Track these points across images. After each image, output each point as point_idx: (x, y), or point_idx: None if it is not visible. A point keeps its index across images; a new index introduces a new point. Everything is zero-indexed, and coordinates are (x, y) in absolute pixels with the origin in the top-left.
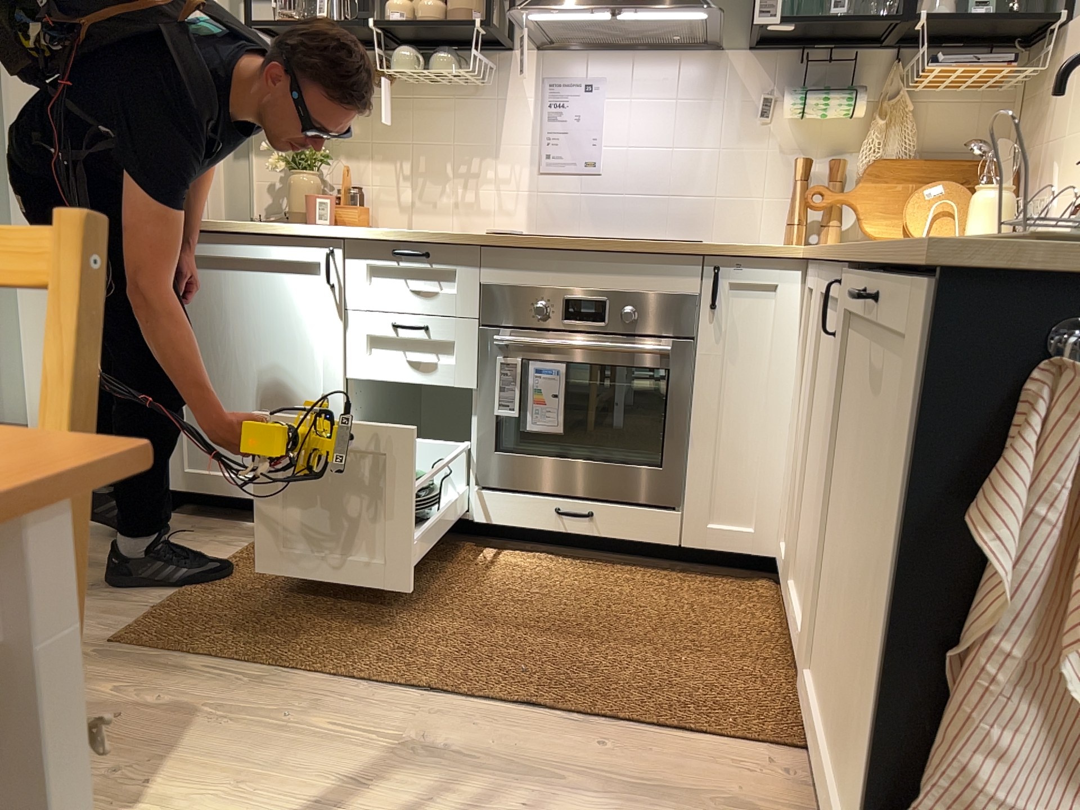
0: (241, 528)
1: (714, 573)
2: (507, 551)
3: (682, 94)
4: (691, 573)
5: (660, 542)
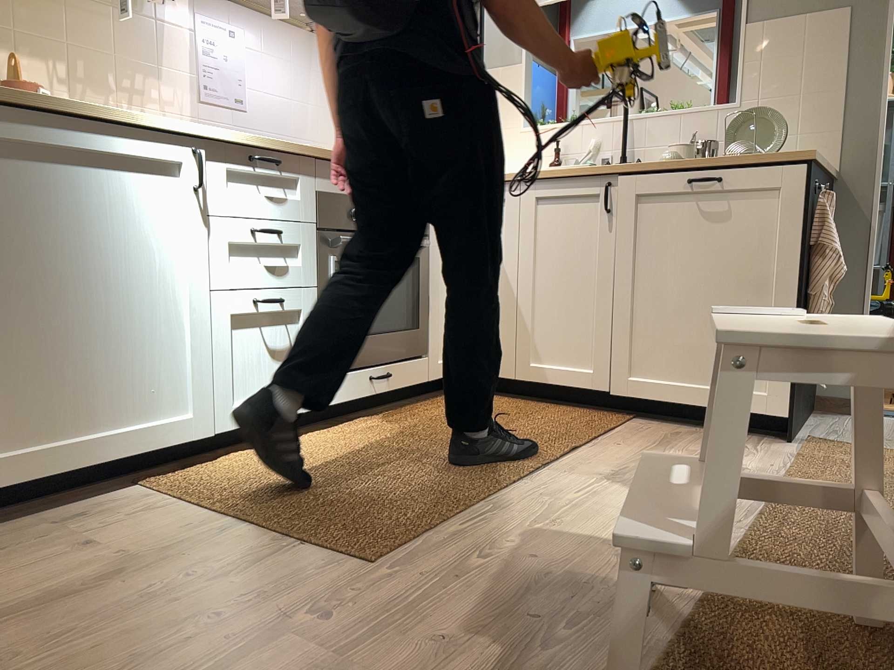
0: (122, 496)
1: (428, 396)
2: (330, 426)
3: (296, 62)
4: (424, 400)
5: (420, 380)
